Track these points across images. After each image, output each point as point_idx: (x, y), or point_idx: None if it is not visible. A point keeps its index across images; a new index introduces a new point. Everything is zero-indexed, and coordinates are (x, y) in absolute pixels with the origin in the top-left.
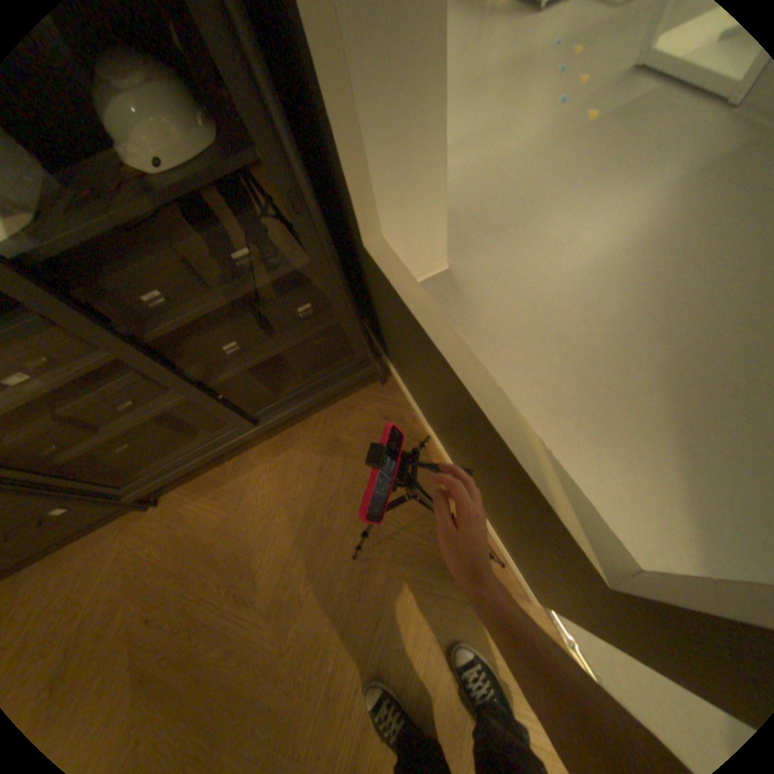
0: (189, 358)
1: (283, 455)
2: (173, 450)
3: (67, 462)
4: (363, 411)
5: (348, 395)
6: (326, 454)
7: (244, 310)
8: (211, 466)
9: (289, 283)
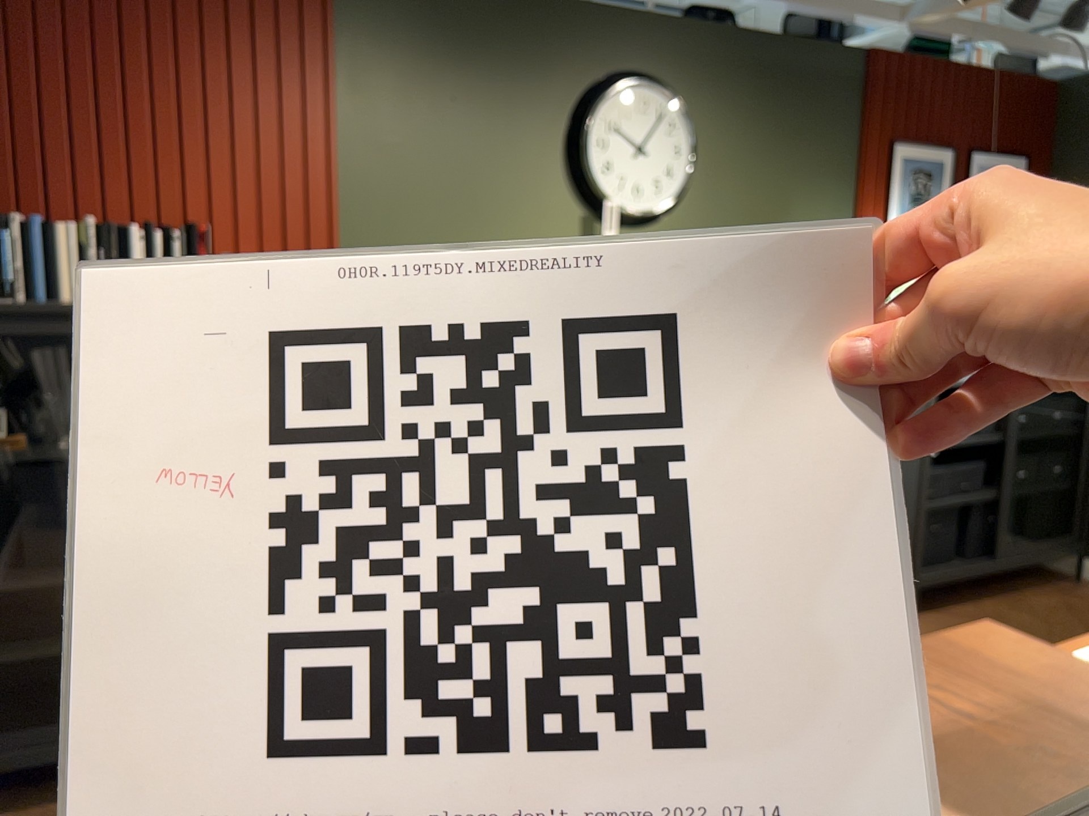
0: (1006, 471)
1: (1024, 605)
2: (941, 565)
3: (933, 508)
4: (1080, 591)
5: (1055, 585)
6: (1070, 606)
7: (1036, 454)
8: (950, 606)
9: (1054, 451)
